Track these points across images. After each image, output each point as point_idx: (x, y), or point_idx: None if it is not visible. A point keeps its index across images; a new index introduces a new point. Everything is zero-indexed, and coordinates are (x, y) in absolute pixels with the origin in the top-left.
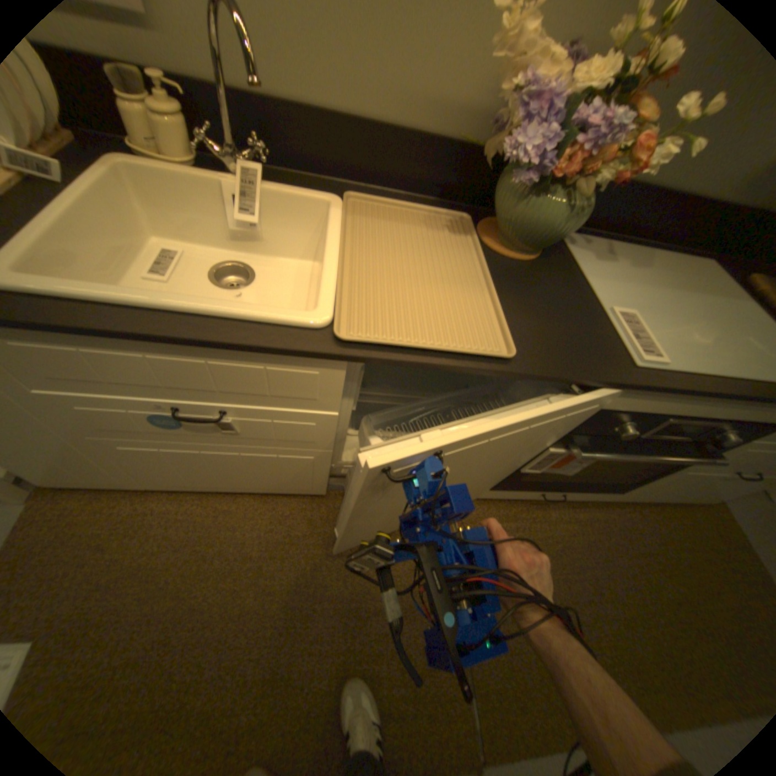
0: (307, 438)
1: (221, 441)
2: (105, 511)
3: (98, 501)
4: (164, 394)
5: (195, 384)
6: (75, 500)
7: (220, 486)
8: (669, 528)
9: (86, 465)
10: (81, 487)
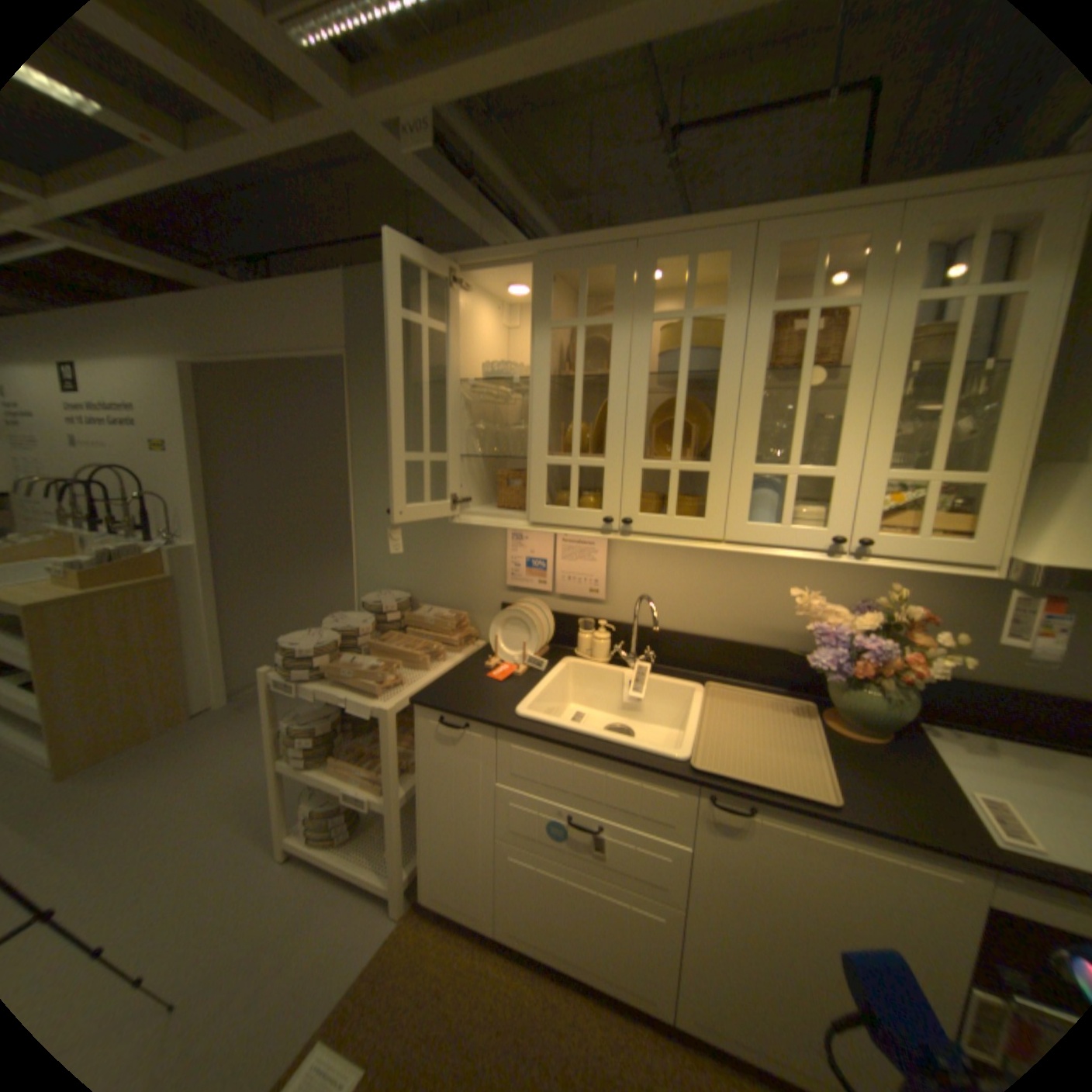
0: (664, 883)
1: (589, 870)
2: (451, 958)
3: (448, 945)
4: (570, 802)
5: (594, 795)
6: (432, 936)
7: (563, 956)
8: None
9: (475, 878)
10: (449, 915)
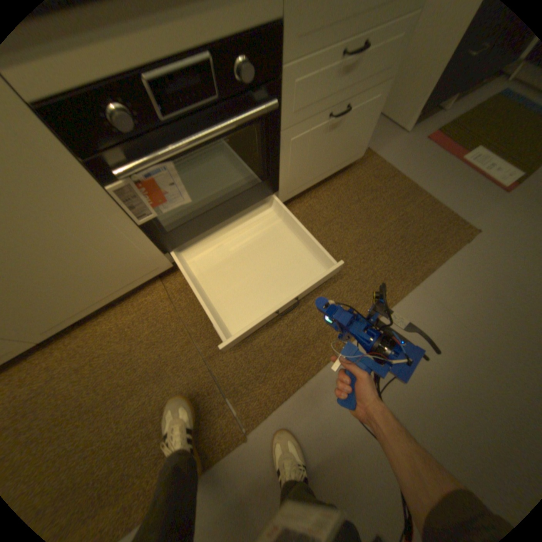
0: None
1: None
2: None
3: None
4: None
5: None
6: None
7: None
8: (336, 195)
9: None
10: None
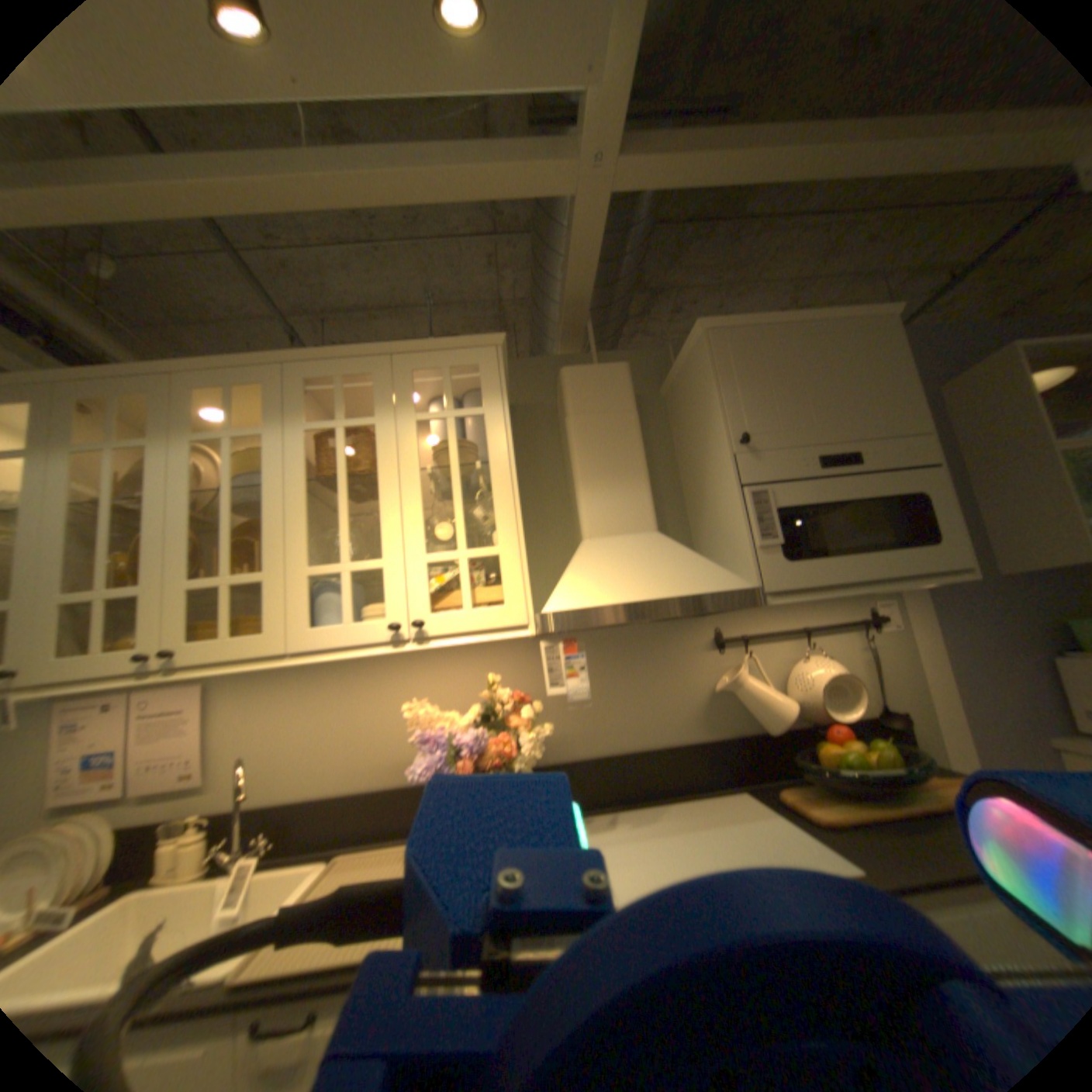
0: None
1: None
2: None
3: None
4: None
5: None
6: None
7: None
8: None
9: None
10: None
